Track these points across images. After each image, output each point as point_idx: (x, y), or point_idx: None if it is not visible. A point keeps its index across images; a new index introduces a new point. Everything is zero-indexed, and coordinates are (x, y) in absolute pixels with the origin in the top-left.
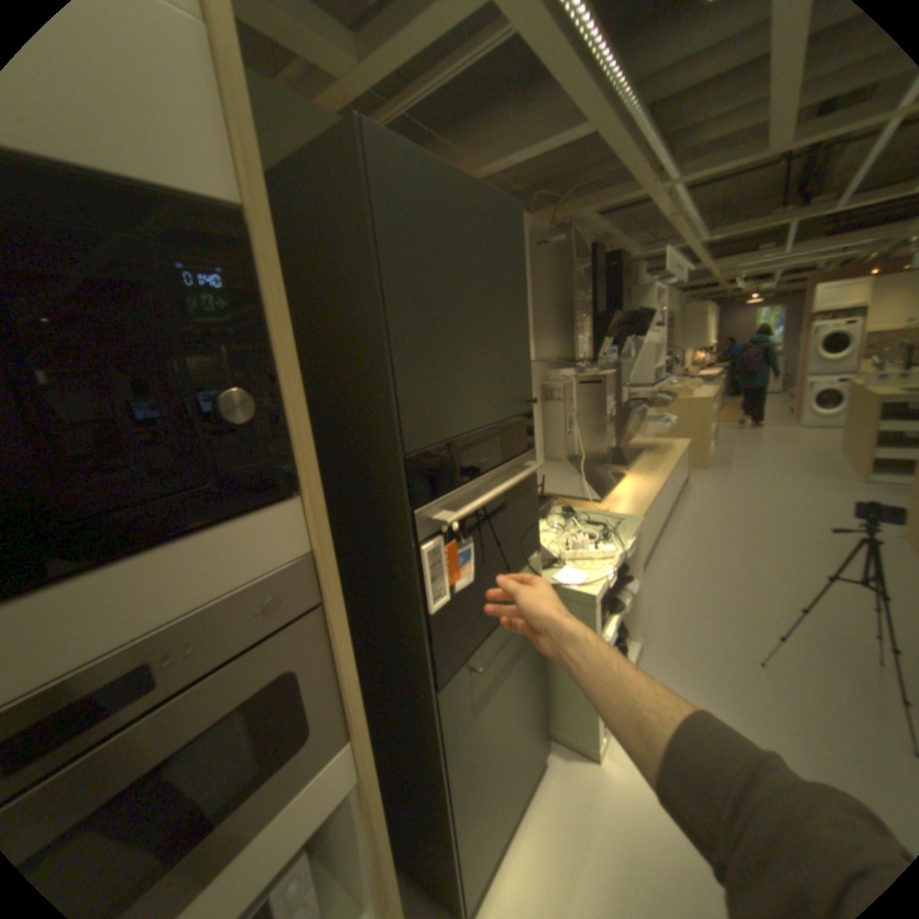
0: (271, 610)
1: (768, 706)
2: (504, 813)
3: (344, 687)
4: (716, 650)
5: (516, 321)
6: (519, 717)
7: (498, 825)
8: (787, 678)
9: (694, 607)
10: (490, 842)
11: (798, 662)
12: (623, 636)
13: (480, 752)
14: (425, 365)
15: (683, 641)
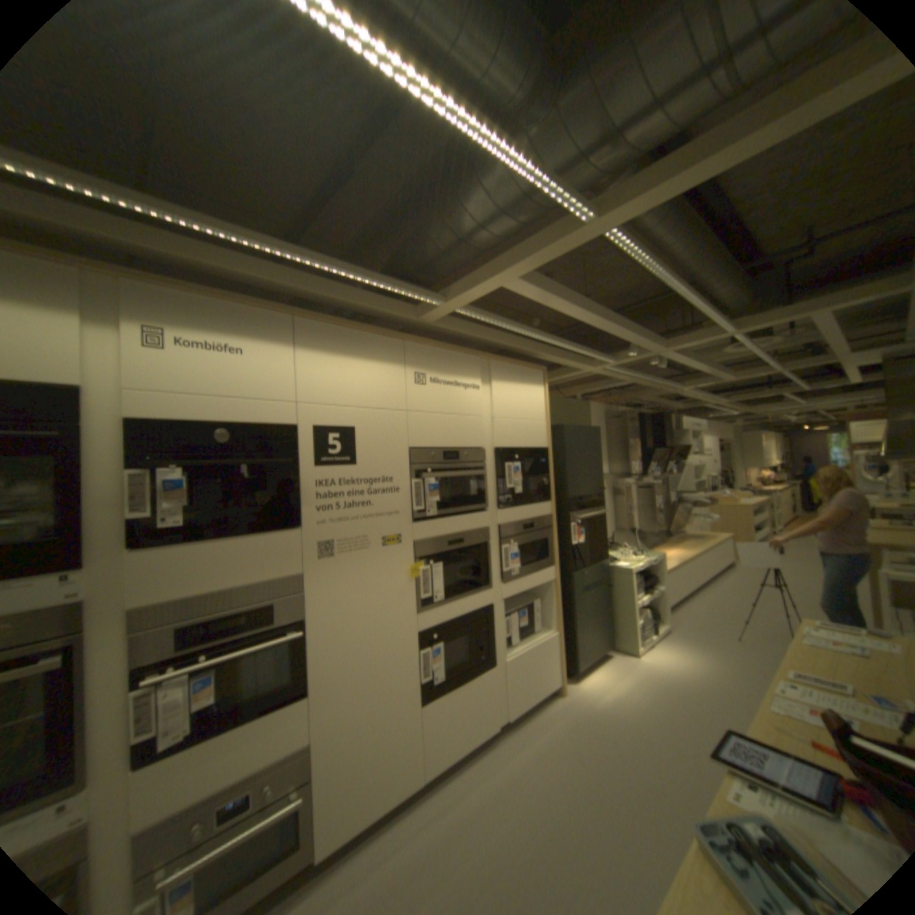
0: (545, 523)
1: (734, 653)
2: (593, 649)
3: (554, 550)
4: (715, 636)
5: (597, 463)
6: (599, 614)
7: (591, 651)
8: (751, 646)
9: (710, 621)
10: (587, 653)
11: (761, 643)
12: (653, 607)
13: (585, 610)
14: (572, 476)
15: (697, 632)
